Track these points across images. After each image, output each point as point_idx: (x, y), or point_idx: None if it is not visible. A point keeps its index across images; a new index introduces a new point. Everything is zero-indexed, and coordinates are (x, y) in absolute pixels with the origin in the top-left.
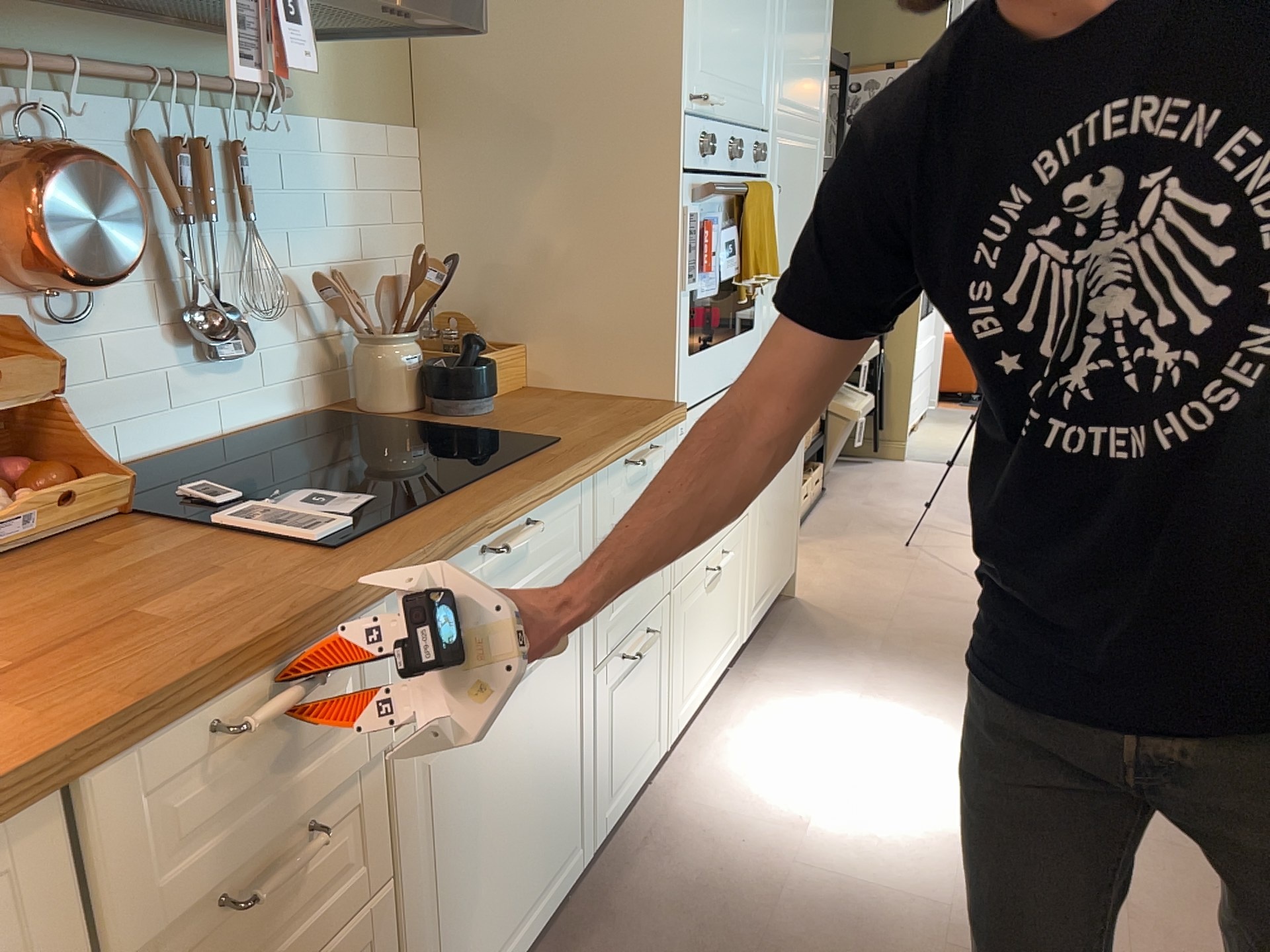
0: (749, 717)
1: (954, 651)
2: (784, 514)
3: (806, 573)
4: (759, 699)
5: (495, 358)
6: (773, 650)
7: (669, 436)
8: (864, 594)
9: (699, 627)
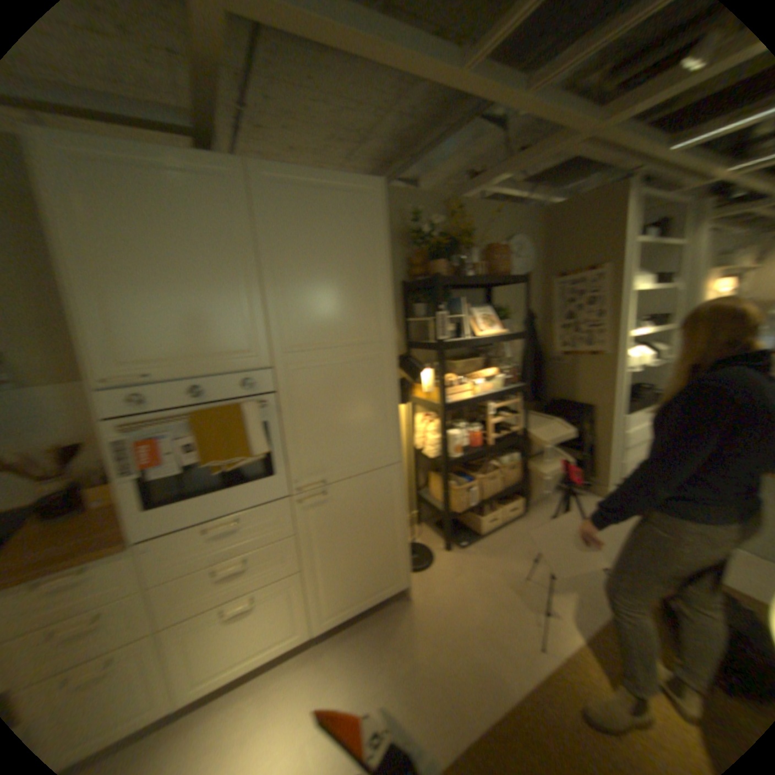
0: (269, 698)
1: (442, 710)
2: (371, 561)
3: (438, 582)
4: (291, 684)
5: (95, 491)
6: (347, 643)
7: (111, 560)
8: (450, 616)
9: (211, 645)
